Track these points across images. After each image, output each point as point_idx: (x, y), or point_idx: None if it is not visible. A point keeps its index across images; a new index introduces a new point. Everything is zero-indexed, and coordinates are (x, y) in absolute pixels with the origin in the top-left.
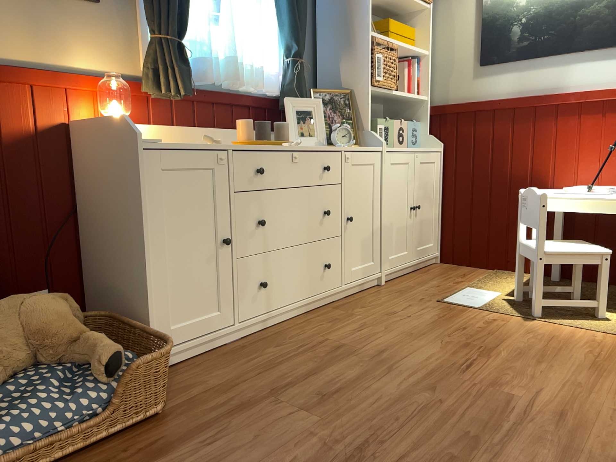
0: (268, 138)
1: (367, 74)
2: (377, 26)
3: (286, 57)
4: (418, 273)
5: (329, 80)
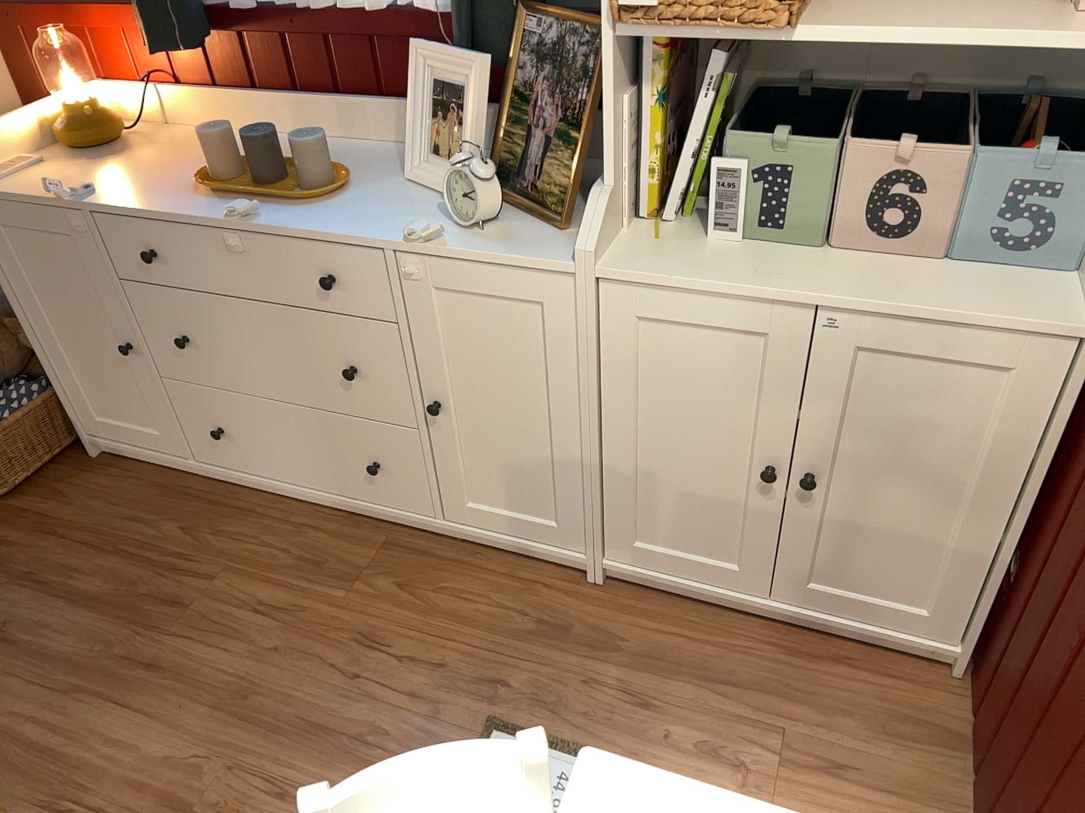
0: (272, 178)
1: None
2: None
3: None
4: (766, 634)
5: None
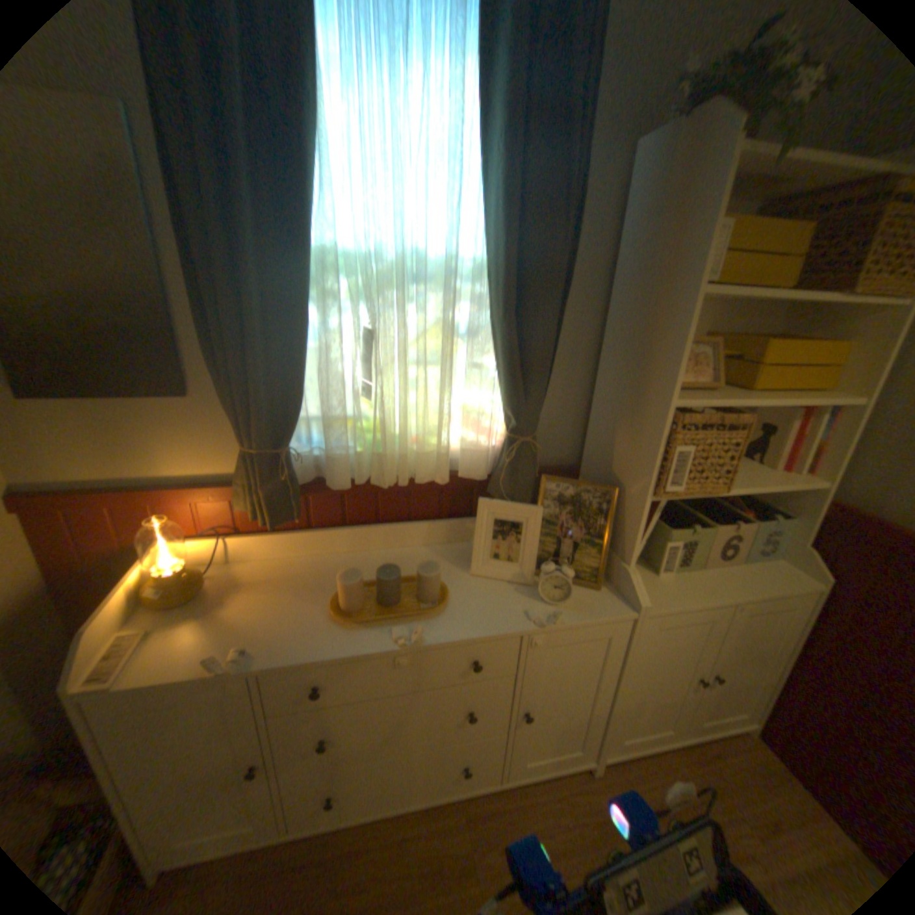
0: (392, 598)
1: (651, 476)
2: (743, 344)
3: (506, 424)
4: (688, 764)
5: (600, 445)
